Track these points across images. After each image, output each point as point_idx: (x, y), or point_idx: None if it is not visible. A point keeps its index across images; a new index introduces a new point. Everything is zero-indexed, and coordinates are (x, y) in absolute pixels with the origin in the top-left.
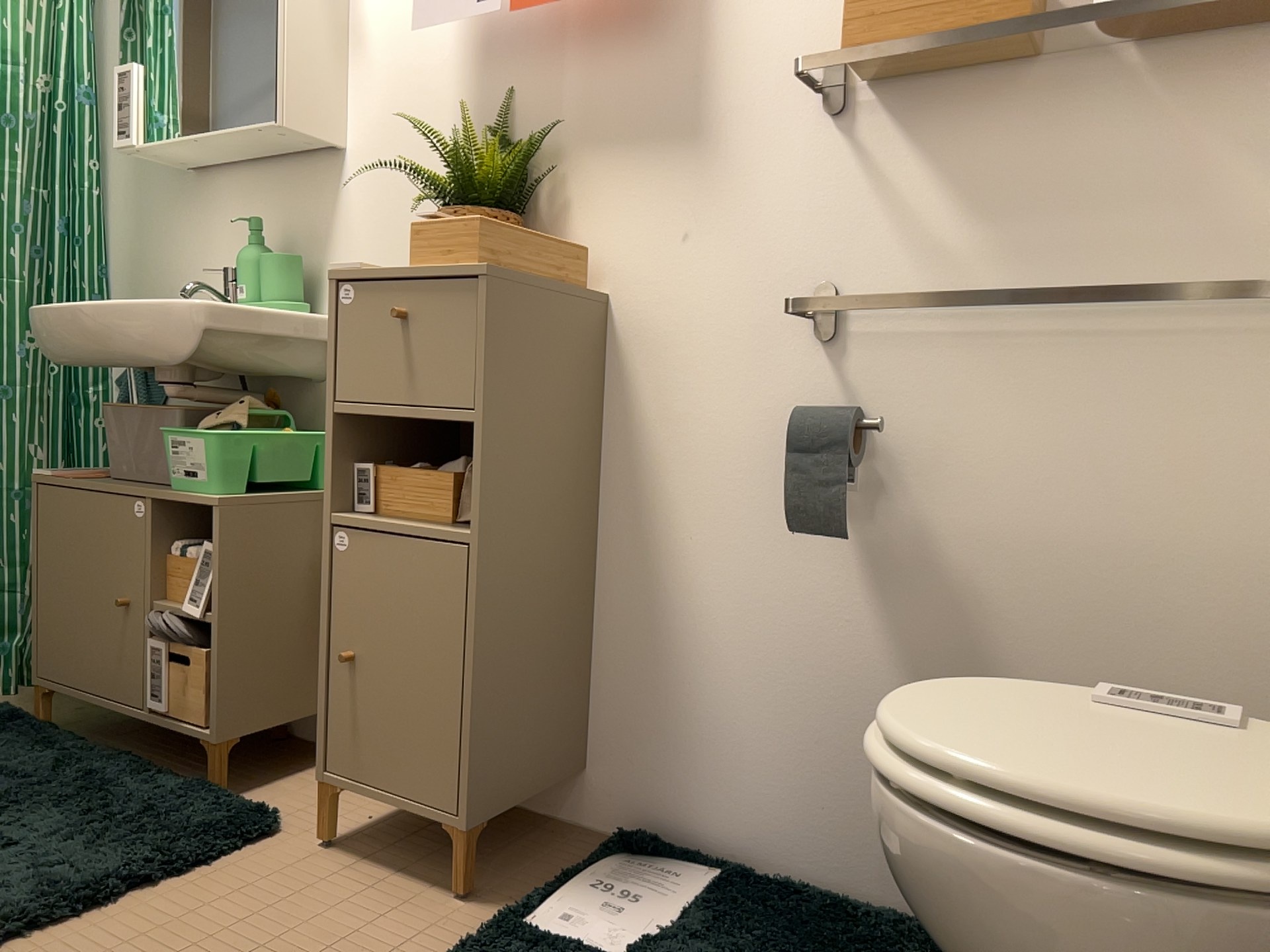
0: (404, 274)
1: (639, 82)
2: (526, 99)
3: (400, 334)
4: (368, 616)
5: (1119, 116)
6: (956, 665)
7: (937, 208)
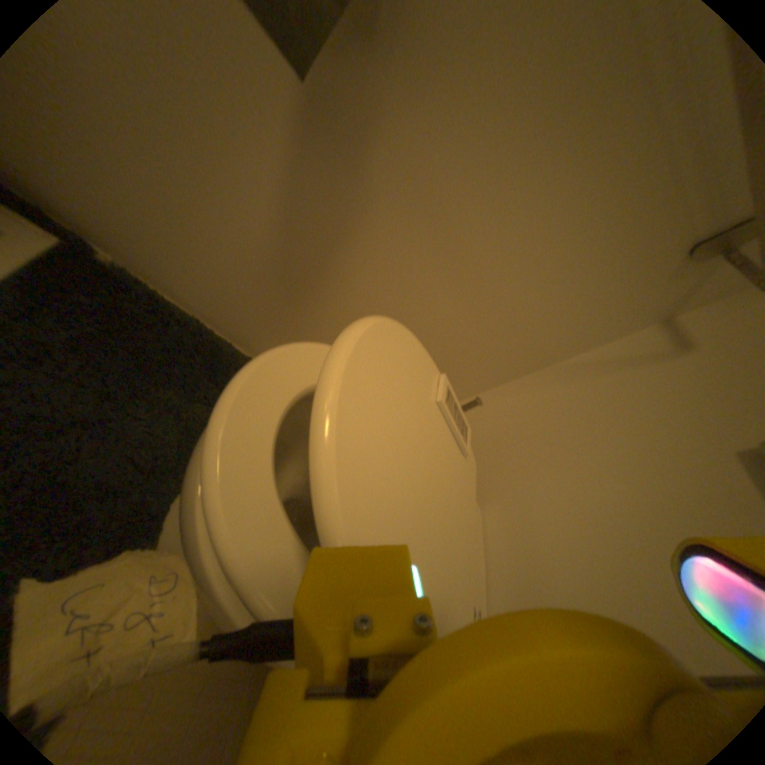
0: None
1: None
2: None
3: None
4: None
5: None
6: (322, 244)
7: None
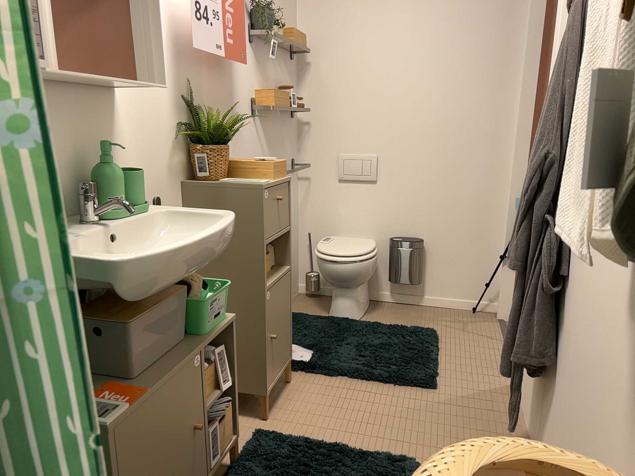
0: (276, 181)
1: (222, 90)
2: (193, 84)
3: (277, 205)
4: (274, 320)
5: (280, 126)
6: None
7: (266, 145)
